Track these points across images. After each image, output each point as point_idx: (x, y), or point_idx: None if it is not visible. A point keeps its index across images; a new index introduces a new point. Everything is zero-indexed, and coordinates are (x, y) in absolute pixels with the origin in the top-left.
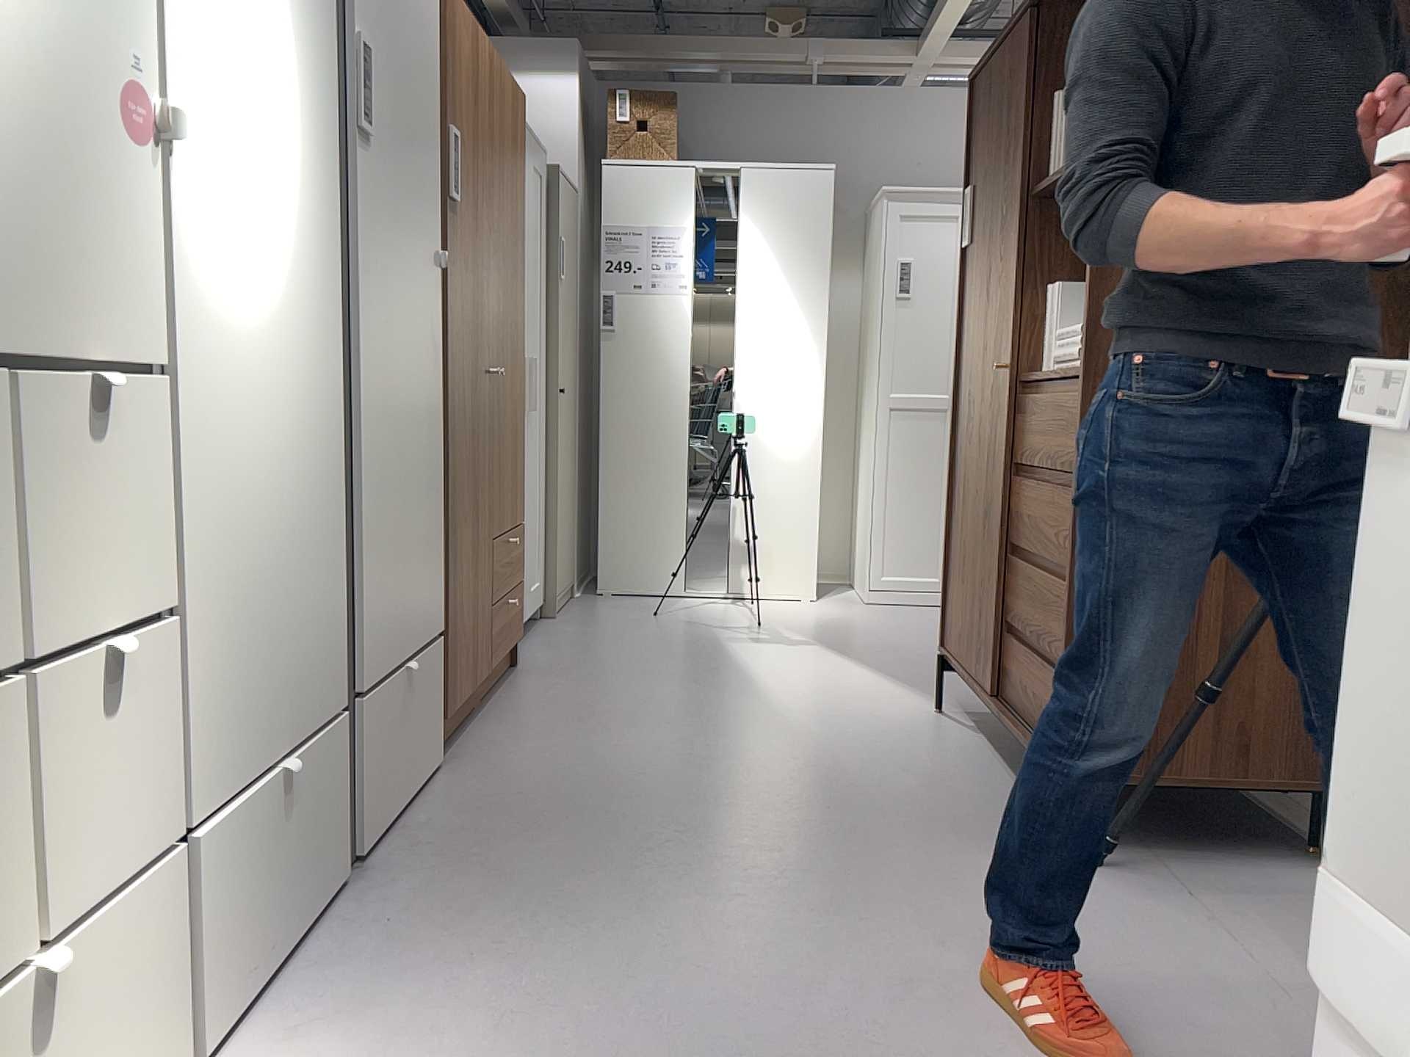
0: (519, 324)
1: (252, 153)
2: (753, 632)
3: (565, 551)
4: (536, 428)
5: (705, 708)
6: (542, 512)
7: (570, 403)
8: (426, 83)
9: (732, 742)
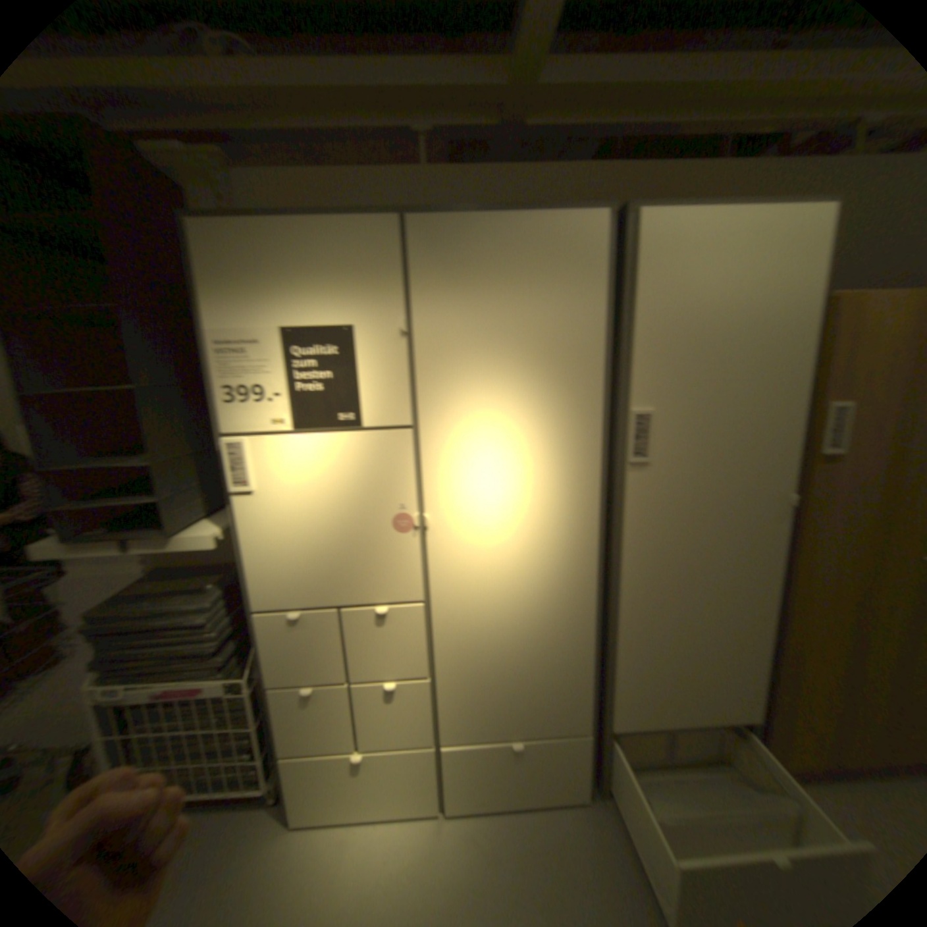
0: None
1: (504, 510)
2: None
3: None
4: None
5: None
6: None
7: None
8: (780, 390)
9: None
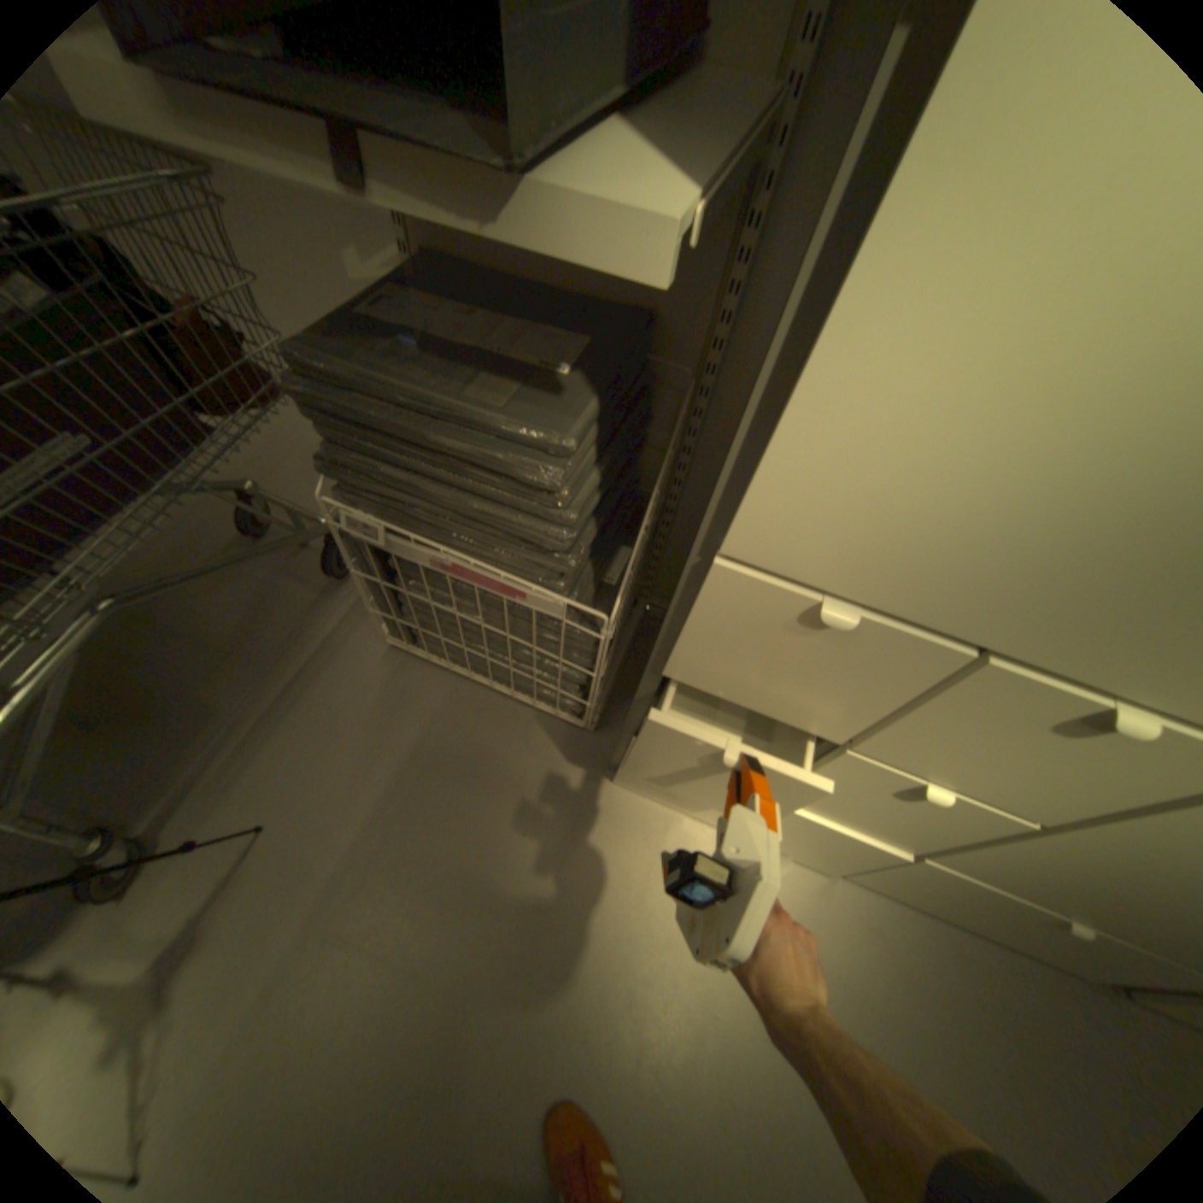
0: None
1: None
2: None
3: None
4: None
5: None
6: None
7: None
8: None
9: None
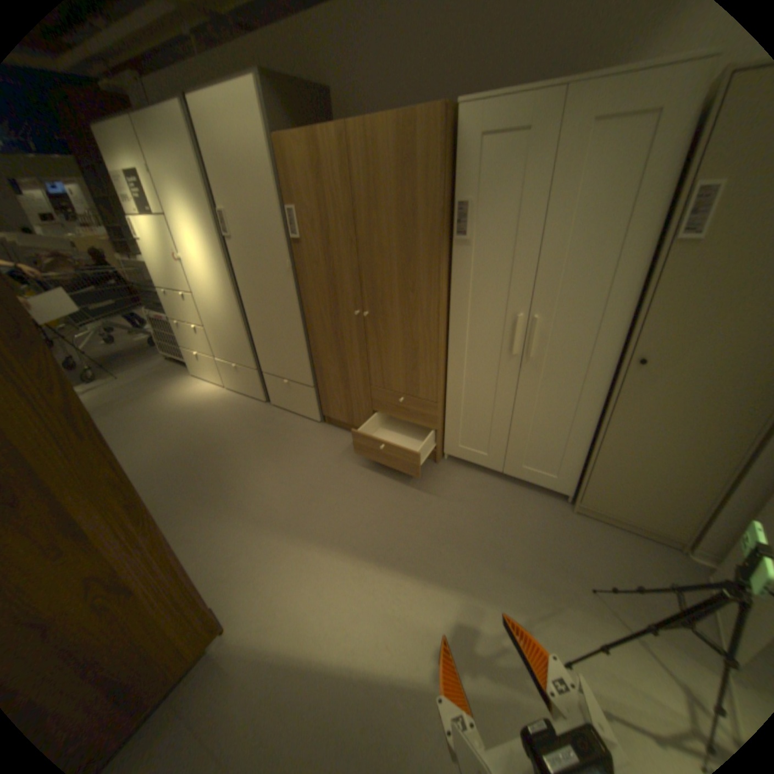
0: (421, 291)
1: (197, 257)
2: (513, 653)
3: (640, 497)
4: (573, 375)
5: (325, 510)
6: (582, 441)
7: (717, 385)
8: (263, 199)
9: (278, 499)
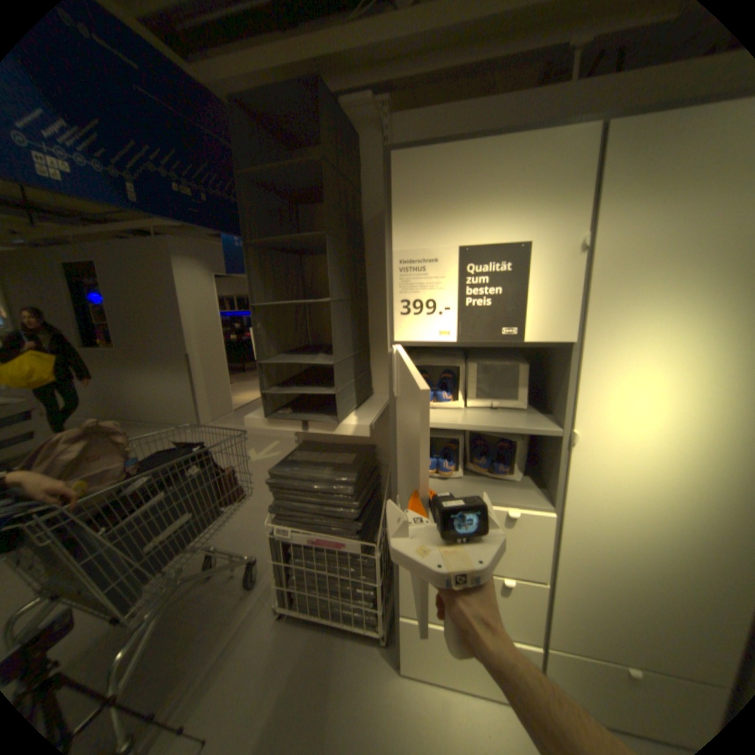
0: None
1: (667, 437)
2: None
3: None
4: None
5: None
6: None
7: None
8: None
9: None
